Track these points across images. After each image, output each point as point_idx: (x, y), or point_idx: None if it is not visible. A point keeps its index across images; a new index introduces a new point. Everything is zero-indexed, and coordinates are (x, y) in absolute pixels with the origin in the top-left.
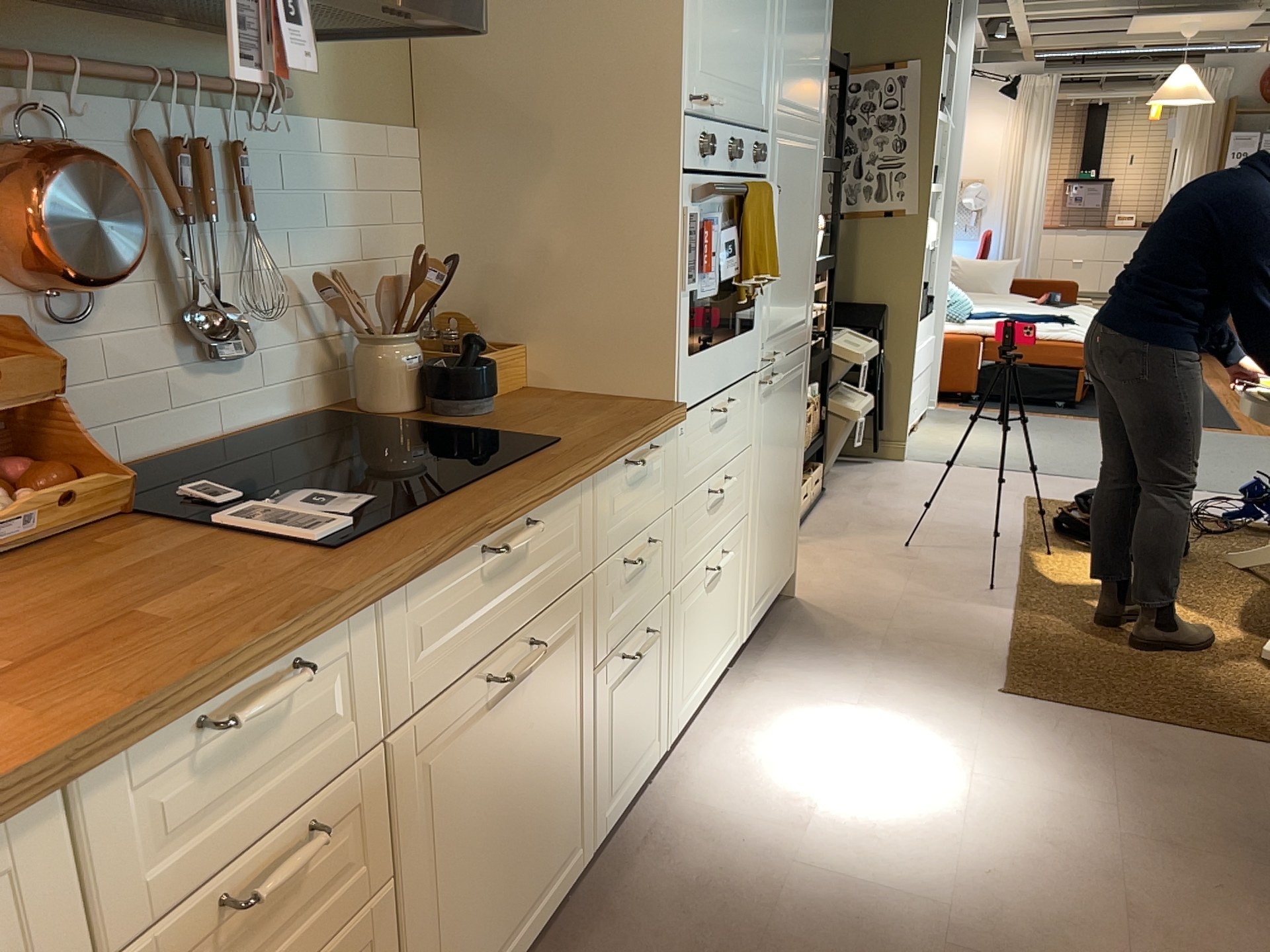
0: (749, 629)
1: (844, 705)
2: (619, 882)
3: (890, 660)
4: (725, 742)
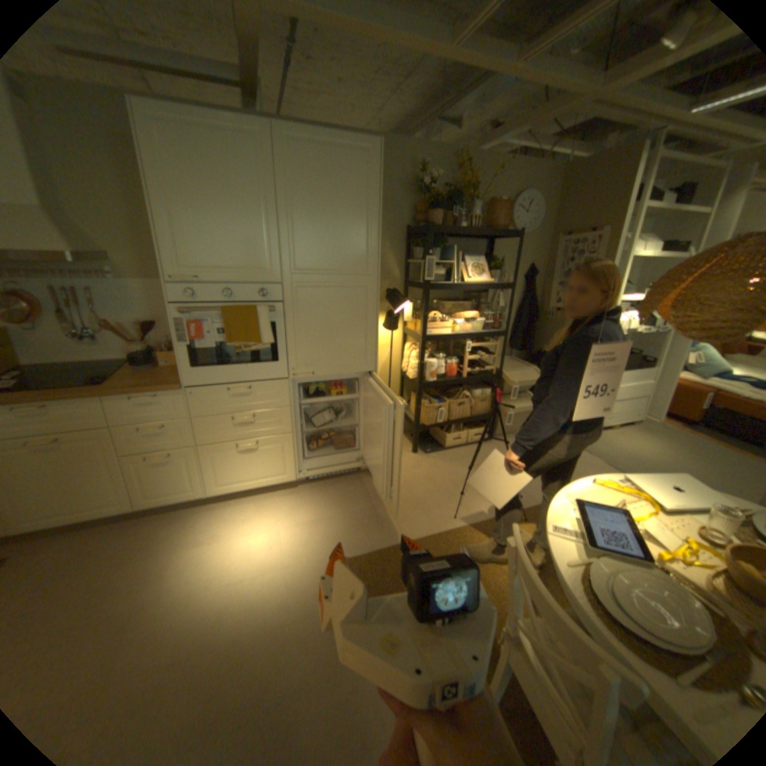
0: (301, 476)
1: (293, 522)
2: (146, 524)
3: (344, 519)
4: (243, 508)
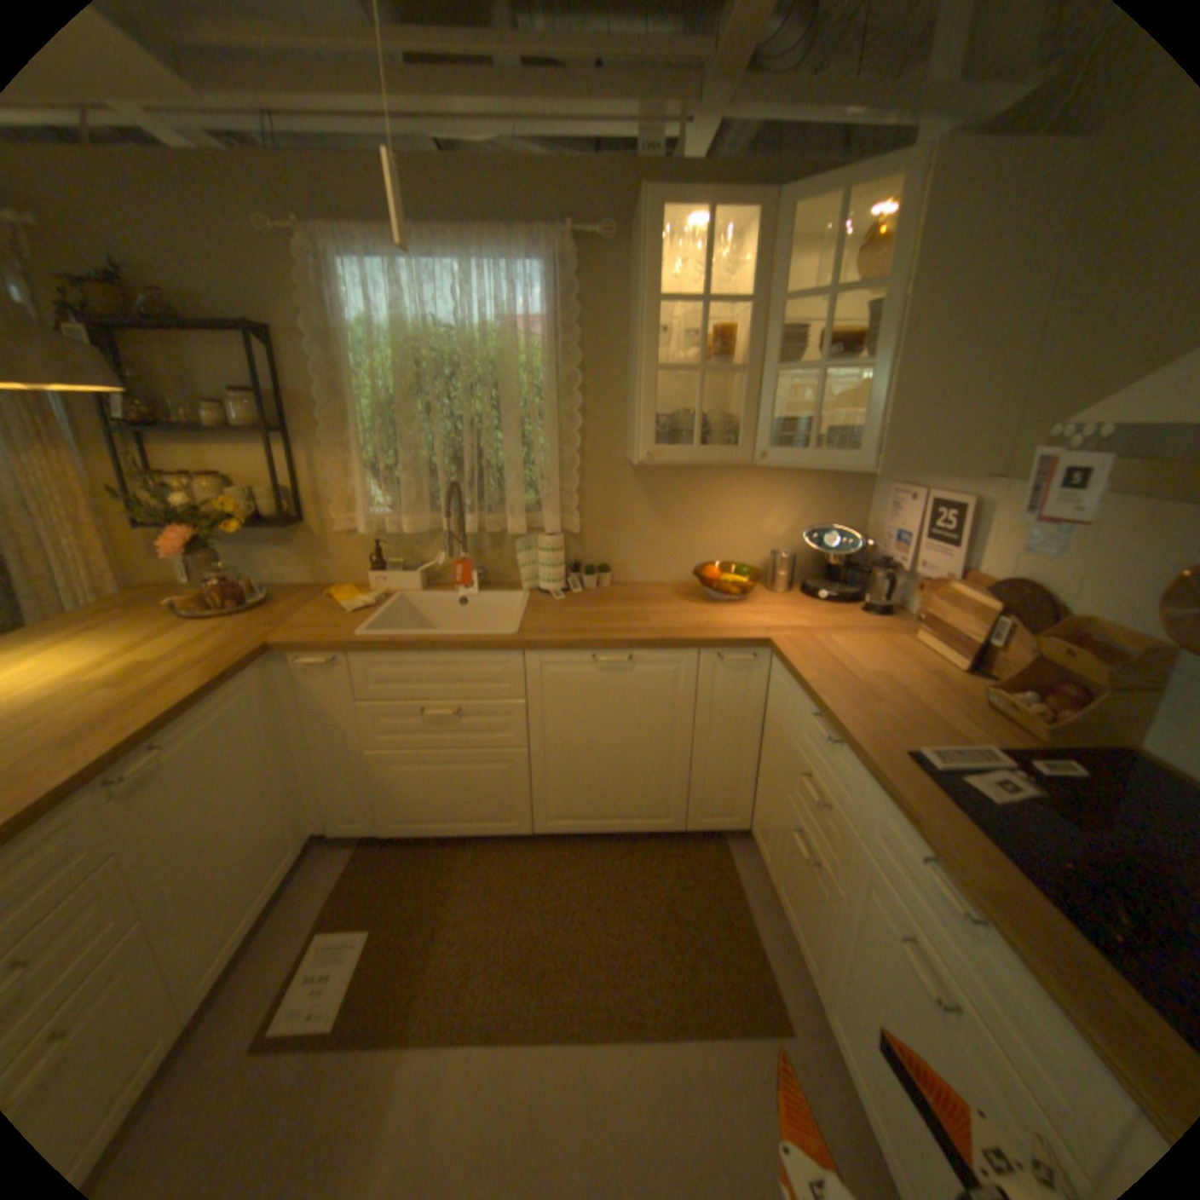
0: None
1: None
2: None
3: None
4: None
